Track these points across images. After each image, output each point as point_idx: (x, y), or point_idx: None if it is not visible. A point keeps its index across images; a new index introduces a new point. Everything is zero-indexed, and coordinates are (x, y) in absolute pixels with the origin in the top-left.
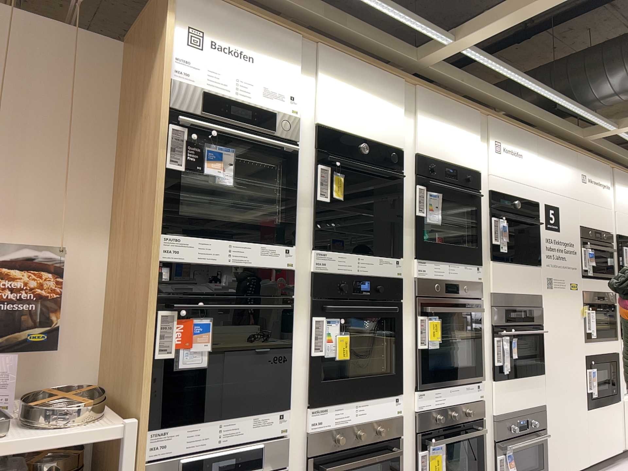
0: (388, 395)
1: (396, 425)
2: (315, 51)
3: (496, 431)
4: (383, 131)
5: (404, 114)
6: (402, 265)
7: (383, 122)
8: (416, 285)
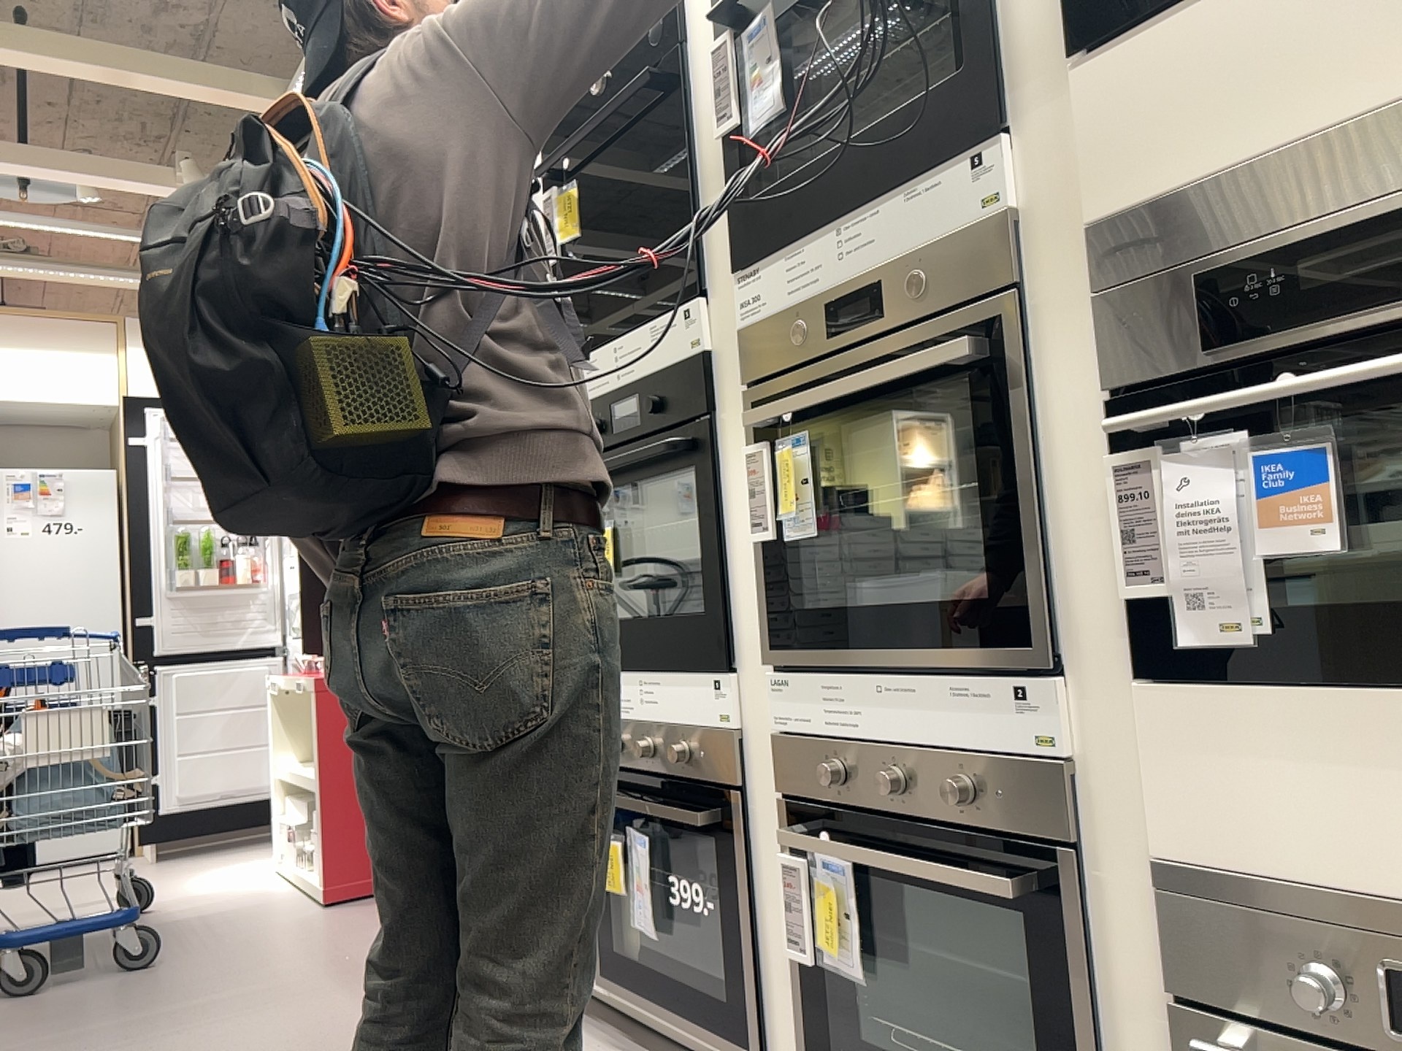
0: (698, 671)
1: (719, 754)
2: None
3: (1169, 948)
4: None
5: None
6: (695, 316)
7: None
8: (743, 353)
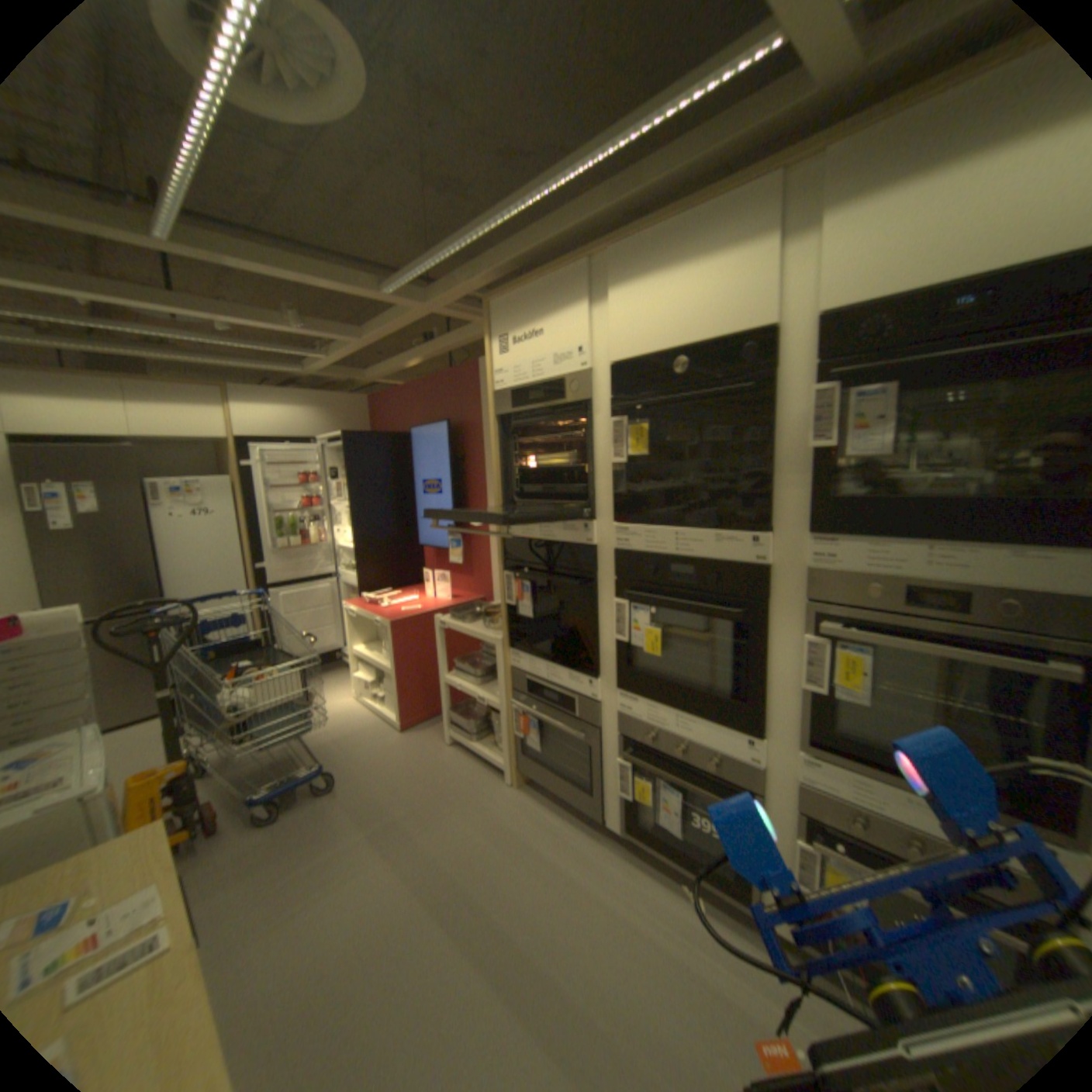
0: (733, 731)
1: (747, 777)
2: (603, 263)
3: None
4: (718, 316)
5: (784, 242)
6: (764, 545)
7: (718, 299)
8: (807, 582)
